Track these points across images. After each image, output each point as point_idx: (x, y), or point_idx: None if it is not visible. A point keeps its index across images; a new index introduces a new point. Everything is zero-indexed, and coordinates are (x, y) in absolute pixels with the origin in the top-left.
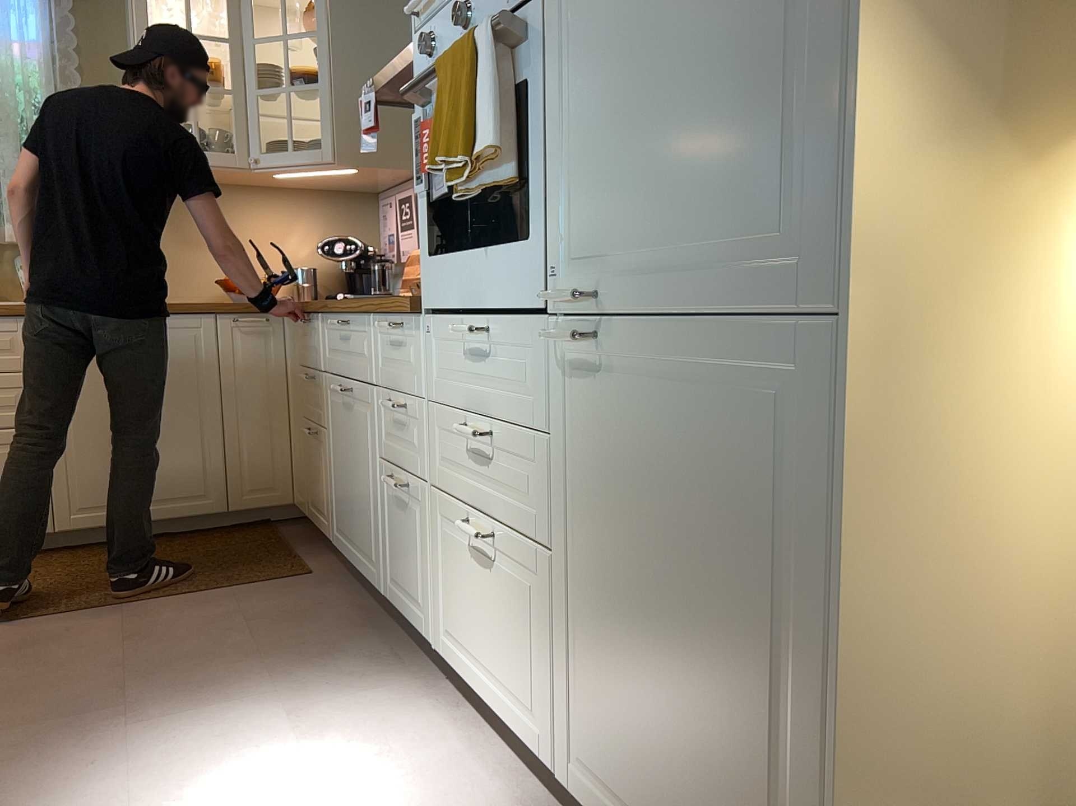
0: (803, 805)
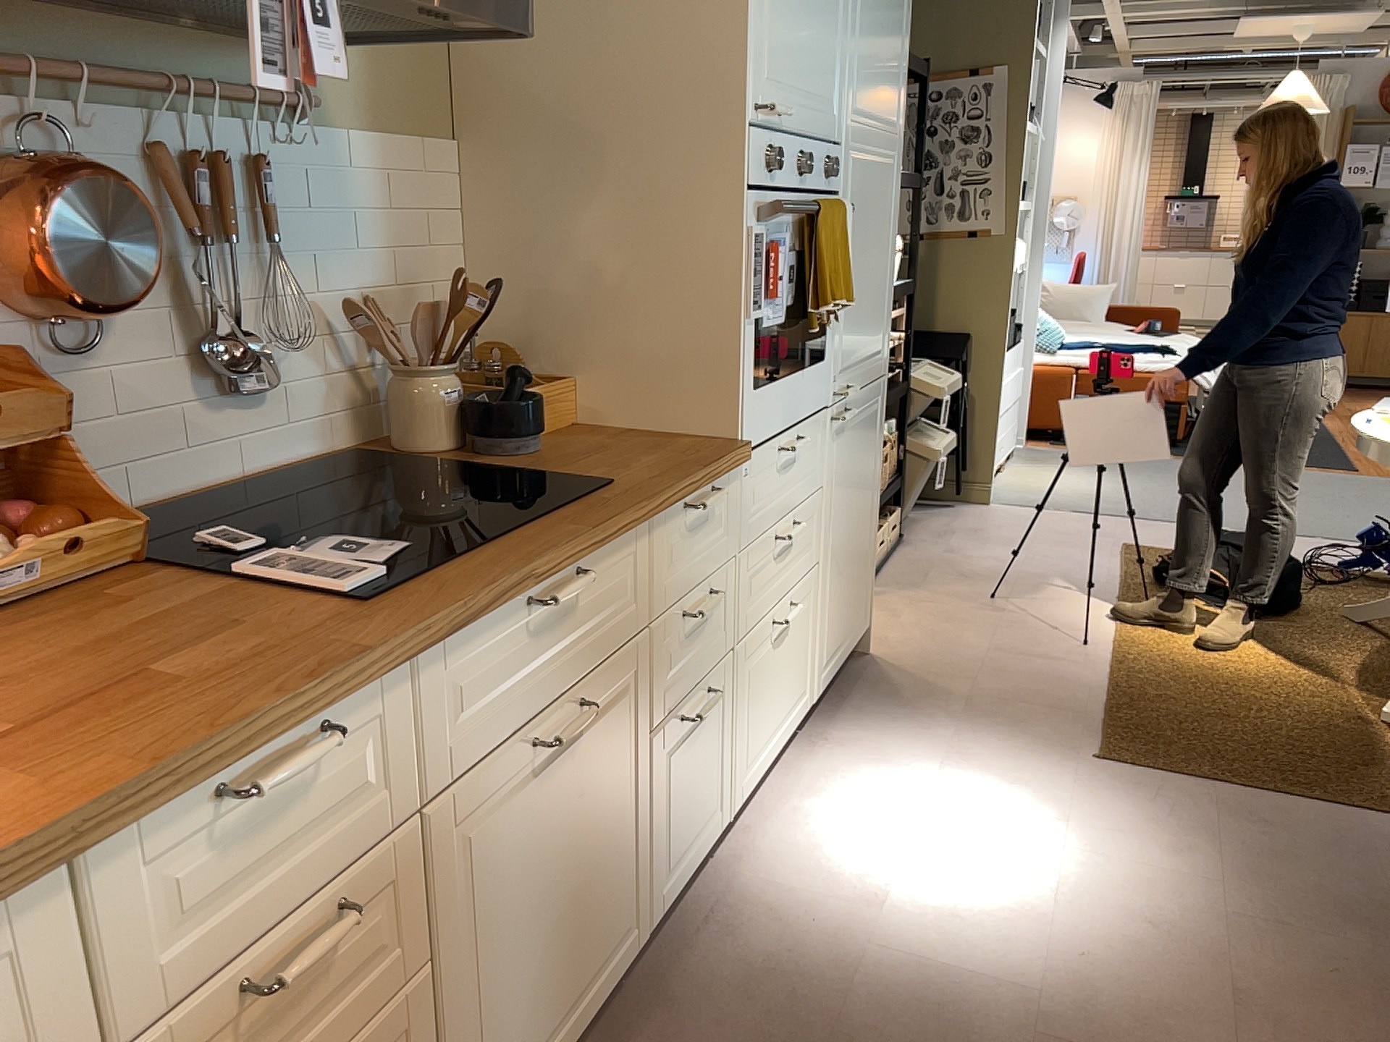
0: (870, 547)
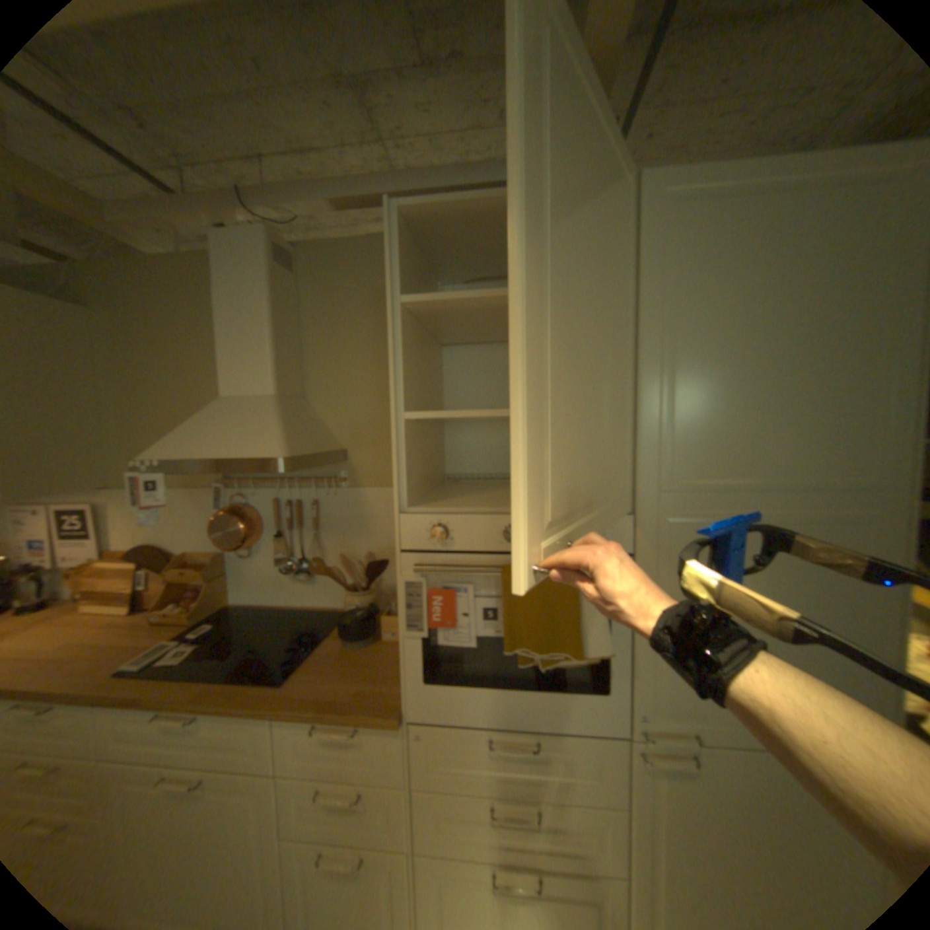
0: None
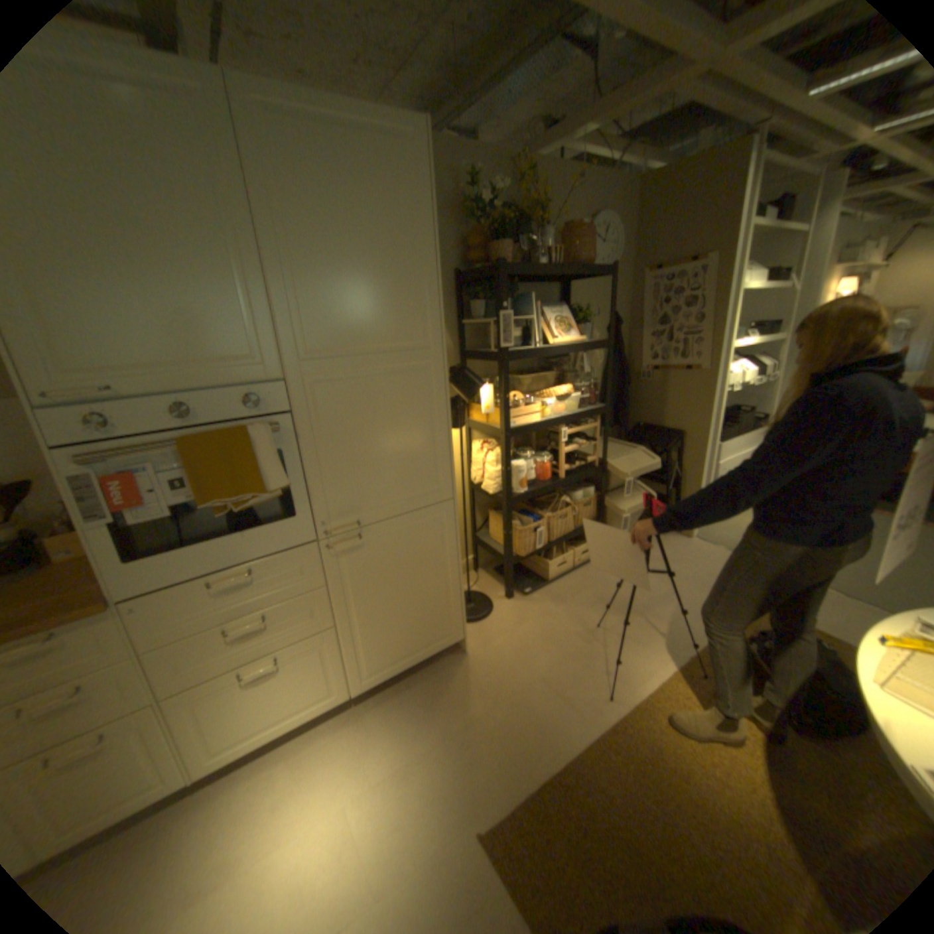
0: (449, 600)
